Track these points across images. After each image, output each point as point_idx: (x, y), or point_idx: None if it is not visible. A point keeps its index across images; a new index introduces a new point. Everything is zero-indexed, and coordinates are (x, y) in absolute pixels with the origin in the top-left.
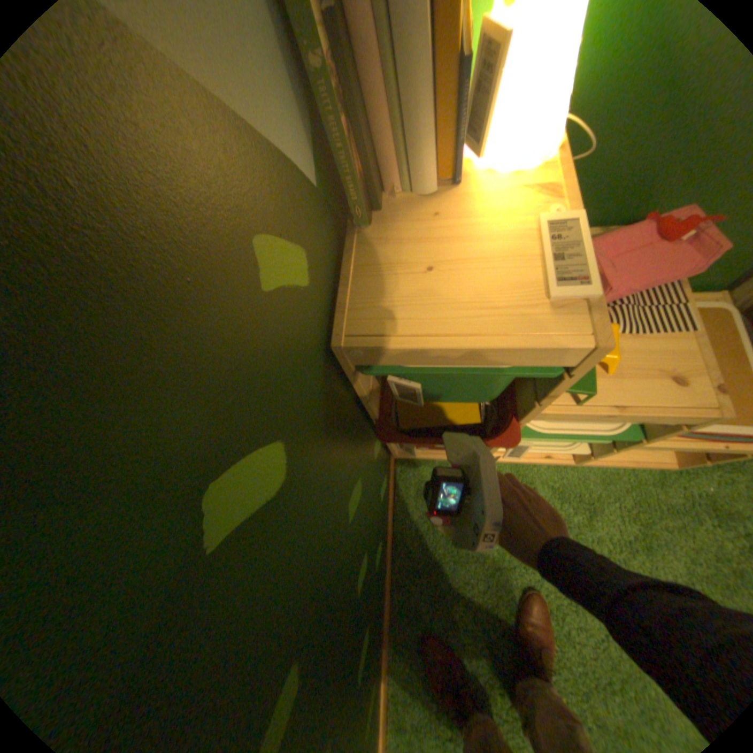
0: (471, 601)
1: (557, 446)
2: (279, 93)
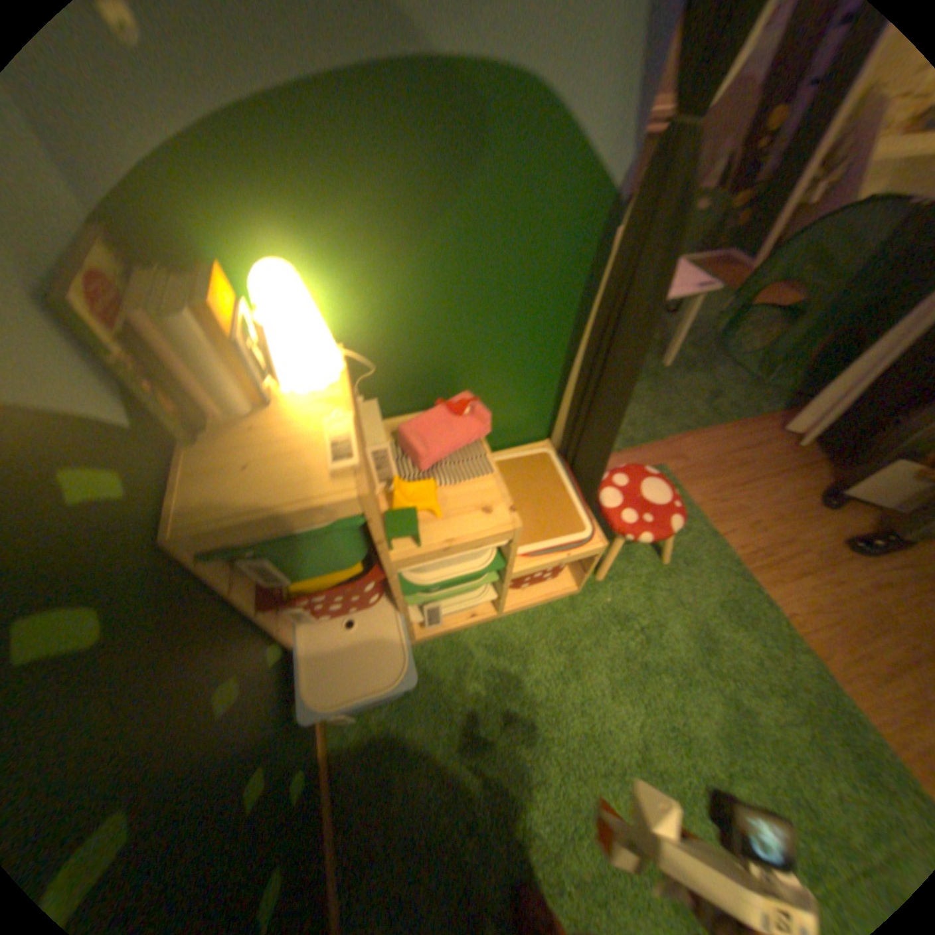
0: (428, 807)
1: (470, 599)
2: (77, 384)
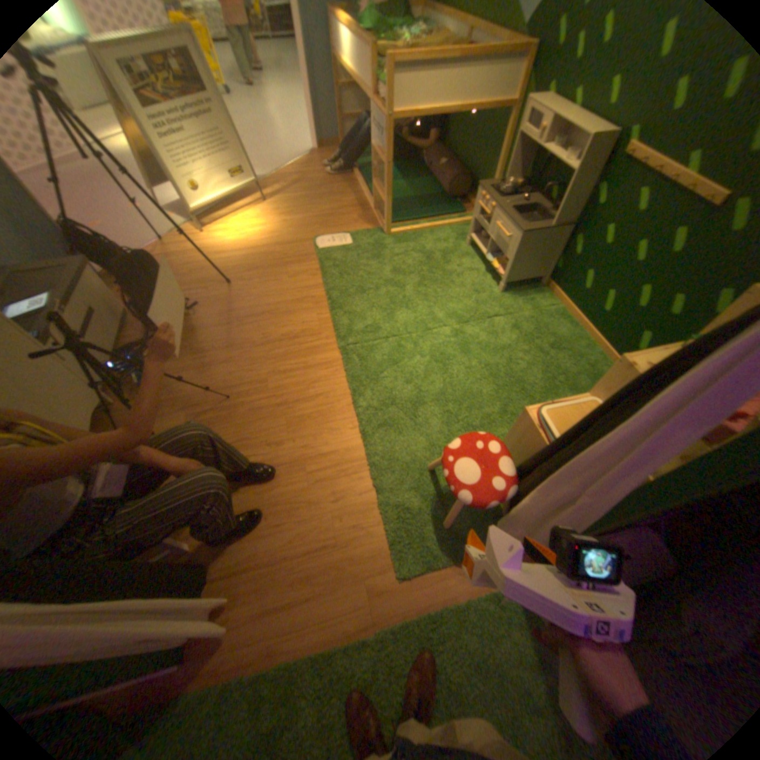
0: (566, 360)
1: None
2: None
